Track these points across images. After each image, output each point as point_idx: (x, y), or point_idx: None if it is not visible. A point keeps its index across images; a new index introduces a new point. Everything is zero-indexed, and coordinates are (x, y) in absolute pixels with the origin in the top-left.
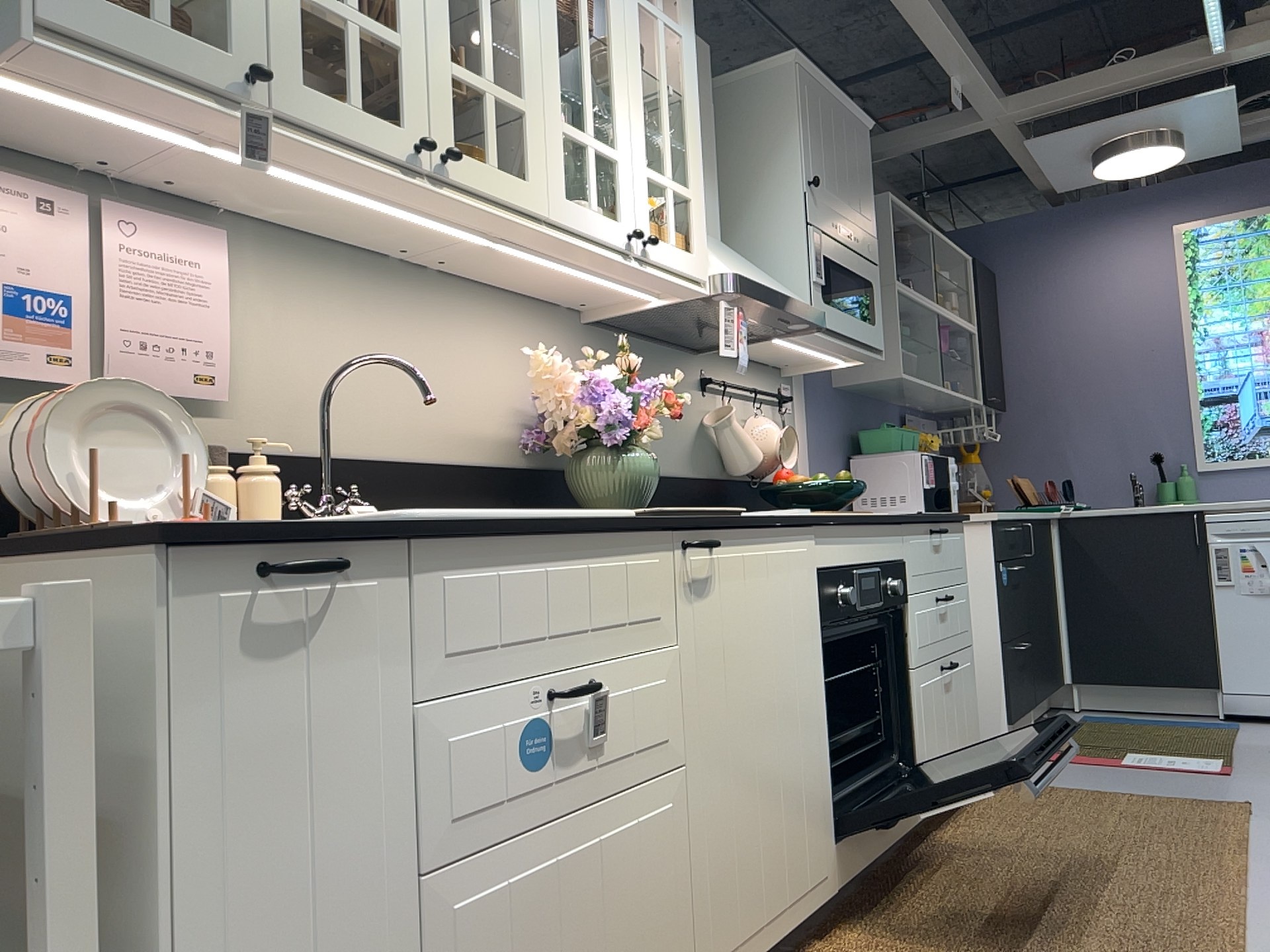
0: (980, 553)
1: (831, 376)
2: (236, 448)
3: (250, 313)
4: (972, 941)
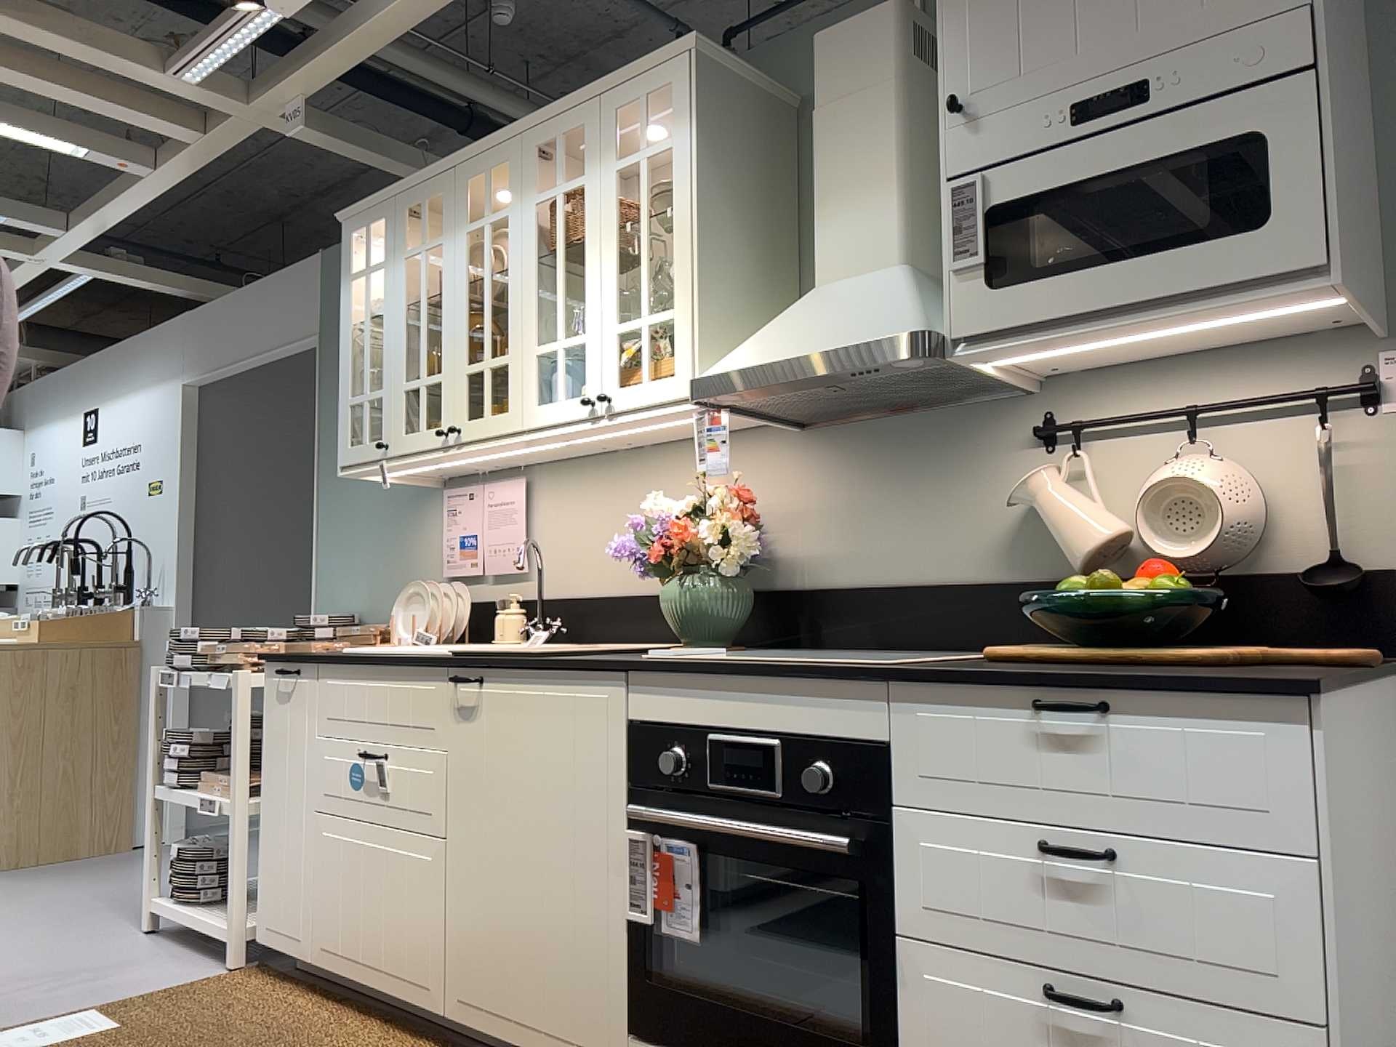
0: None
1: None
2: (534, 597)
3: (542, 517)
4: None
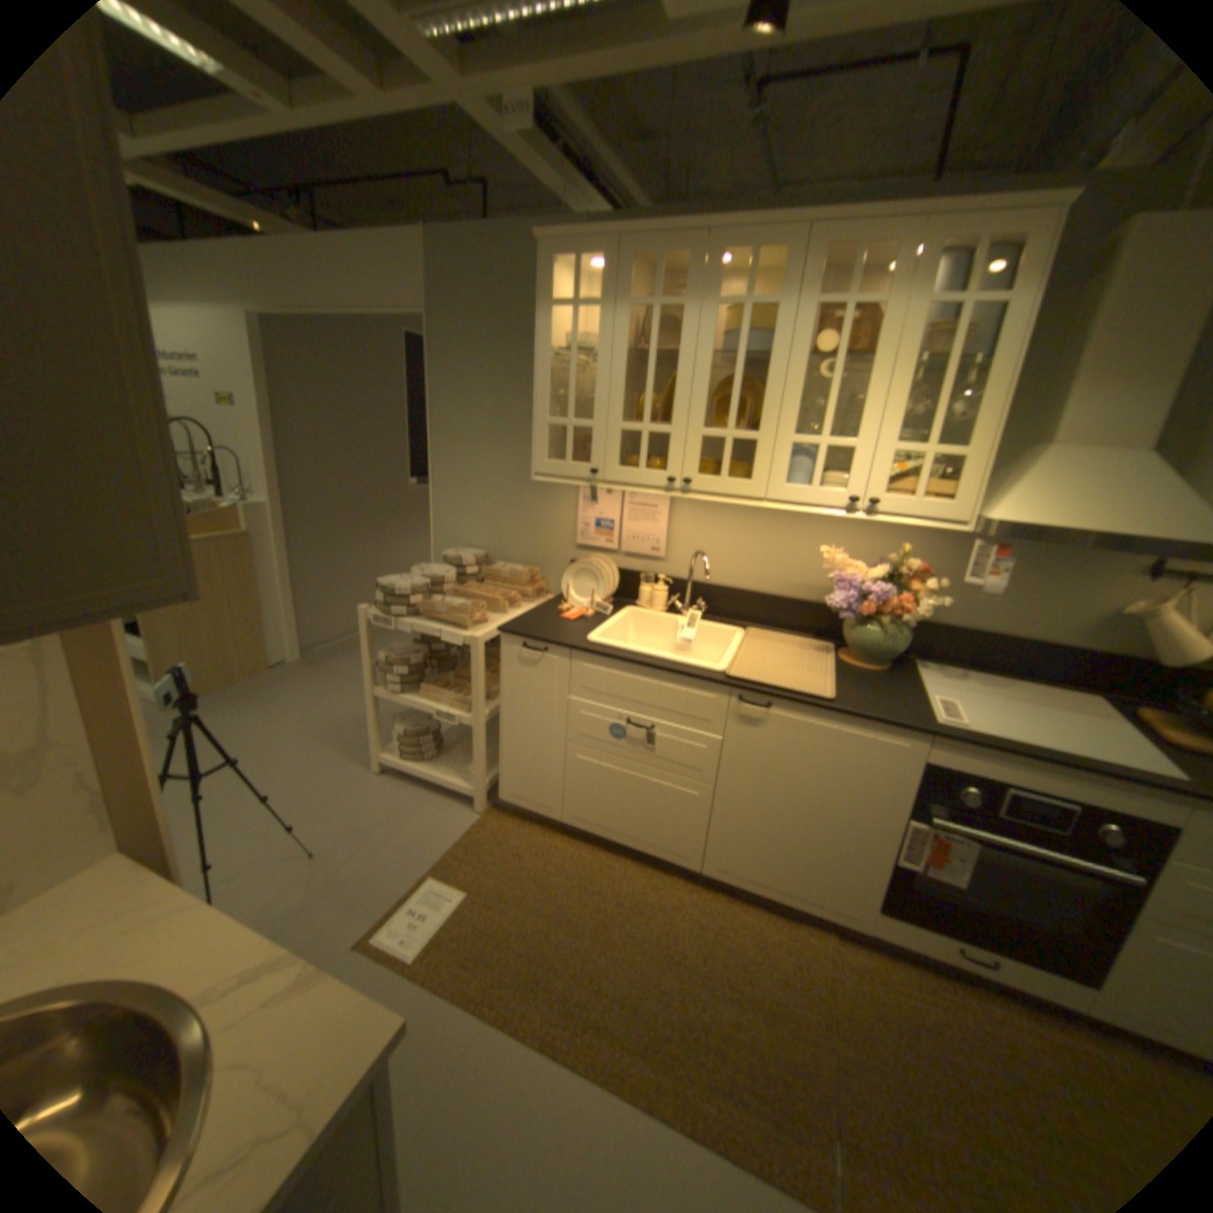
0: None
1: None
2: (668, 576)
3: (682, 523)
4: (899, 1040)
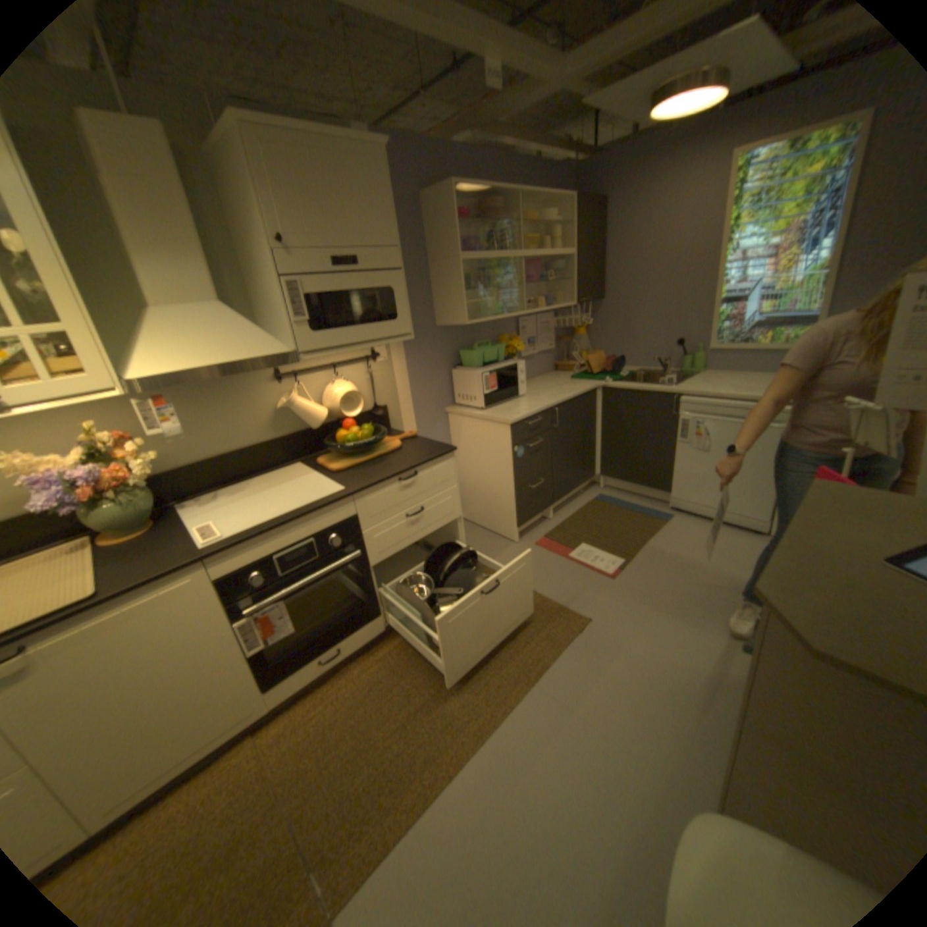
0: (504, 440)
1: (431, 320)
2: None
3: None
4: (314, 755)
